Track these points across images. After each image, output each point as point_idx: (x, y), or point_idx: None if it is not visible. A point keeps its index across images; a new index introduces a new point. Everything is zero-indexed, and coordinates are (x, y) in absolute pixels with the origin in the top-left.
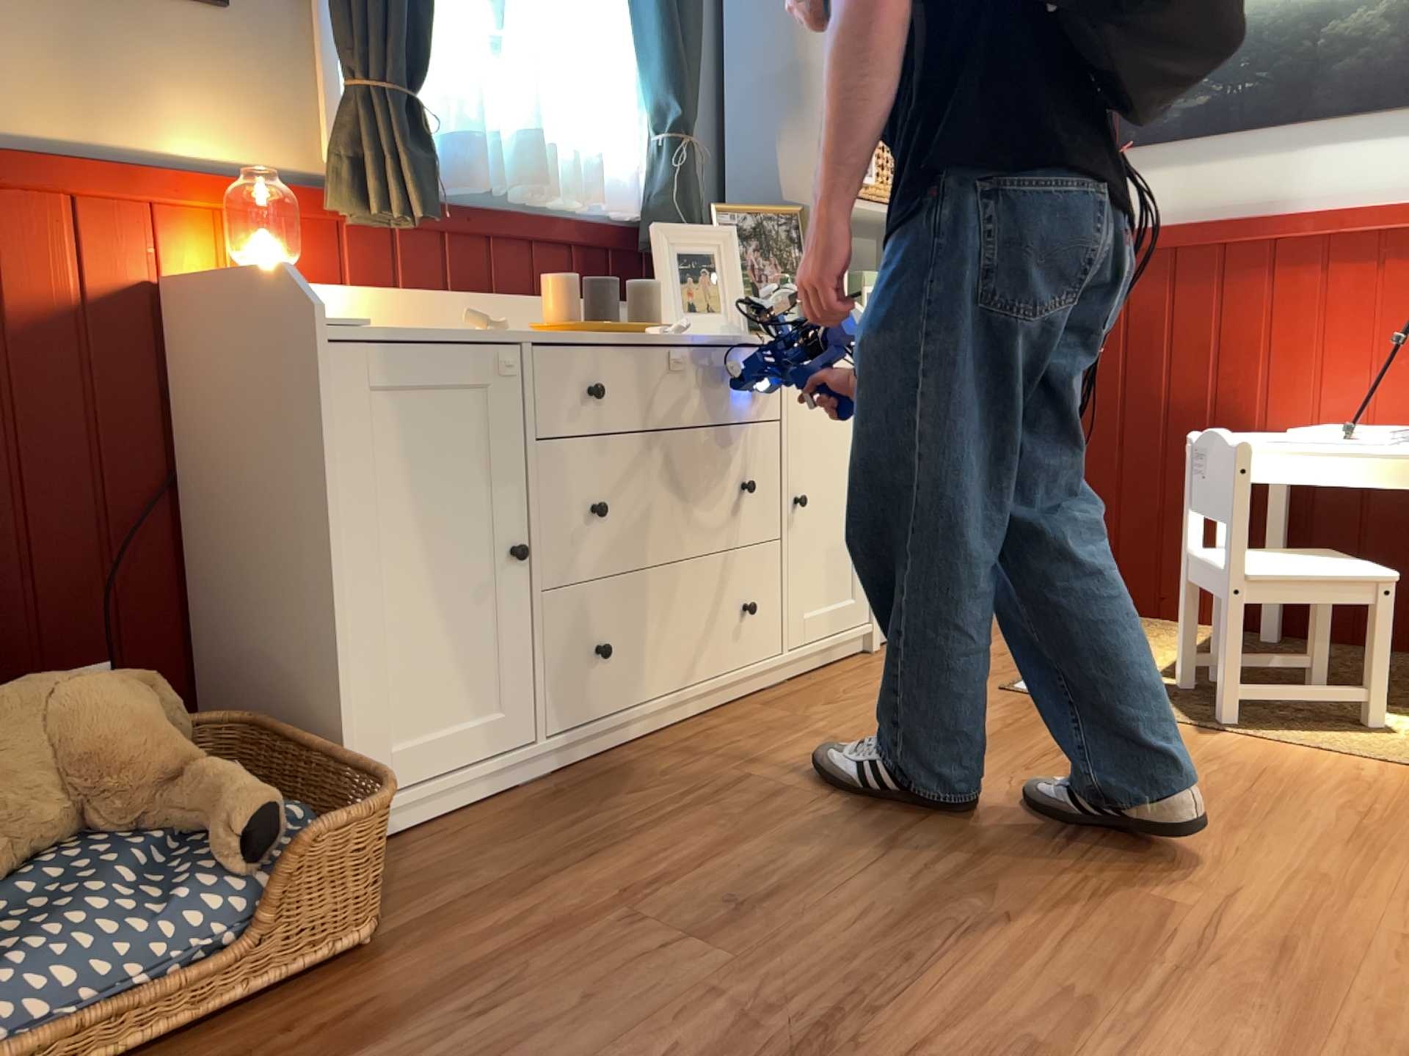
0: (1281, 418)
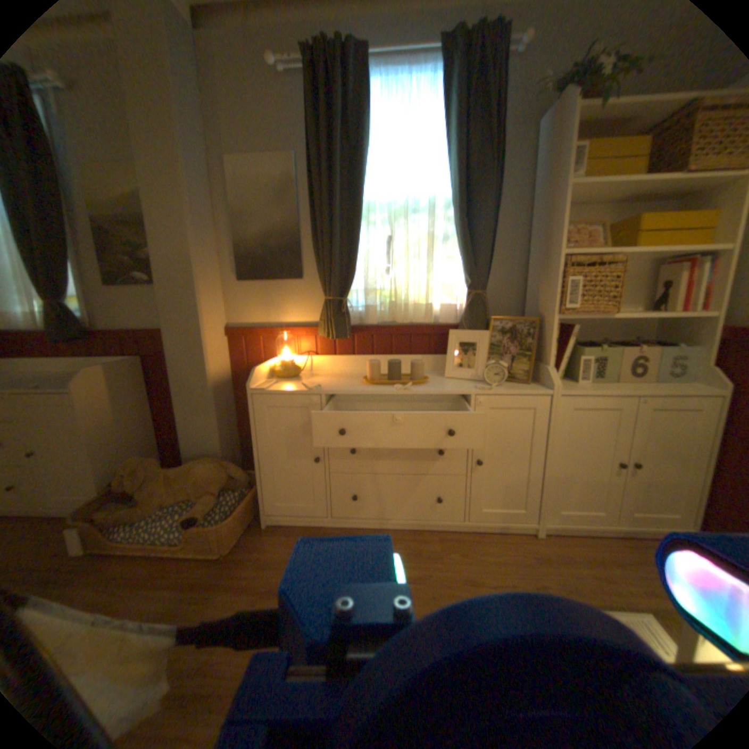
0: None
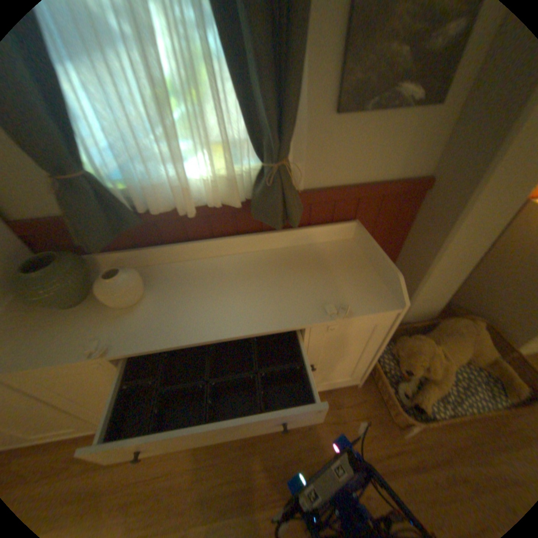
0: None
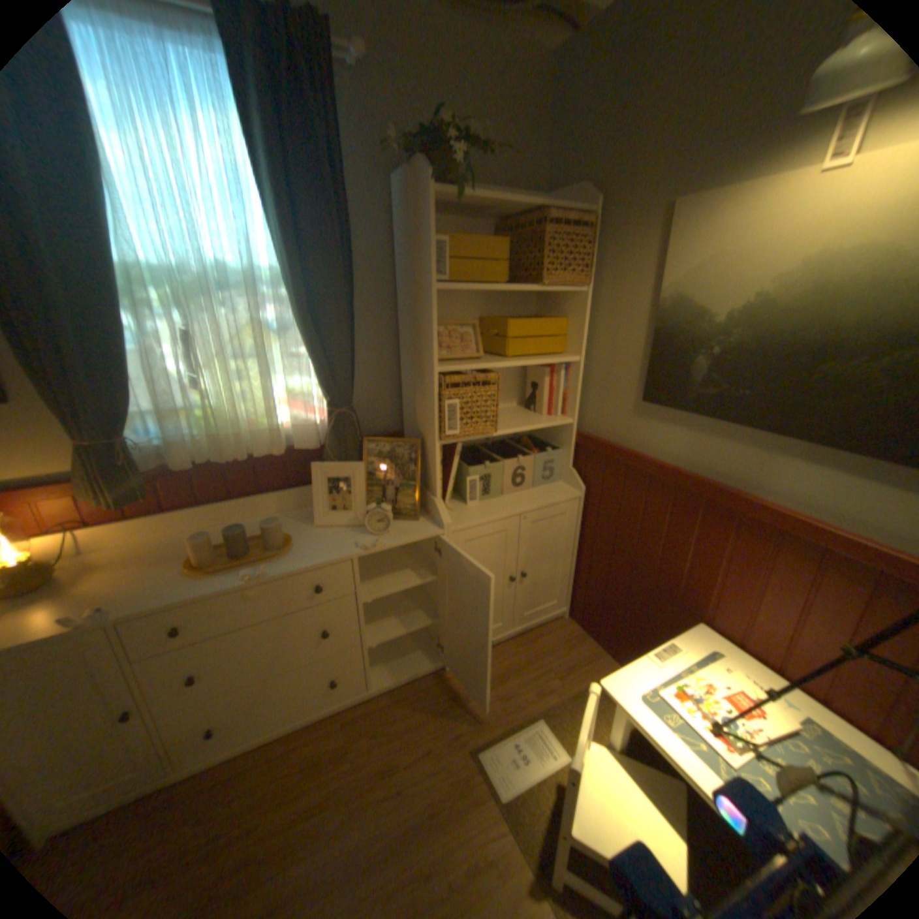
0: (725, 627)
